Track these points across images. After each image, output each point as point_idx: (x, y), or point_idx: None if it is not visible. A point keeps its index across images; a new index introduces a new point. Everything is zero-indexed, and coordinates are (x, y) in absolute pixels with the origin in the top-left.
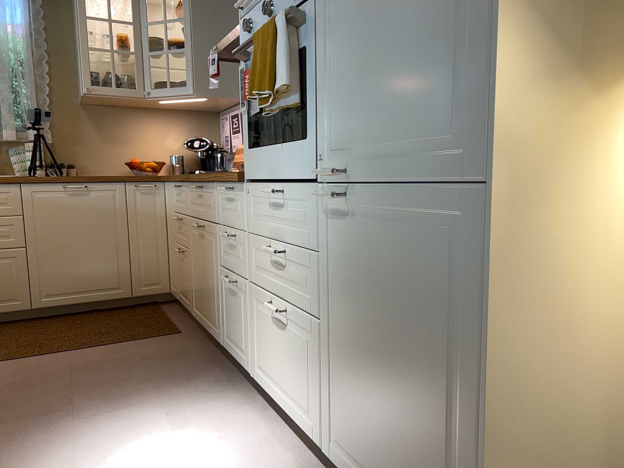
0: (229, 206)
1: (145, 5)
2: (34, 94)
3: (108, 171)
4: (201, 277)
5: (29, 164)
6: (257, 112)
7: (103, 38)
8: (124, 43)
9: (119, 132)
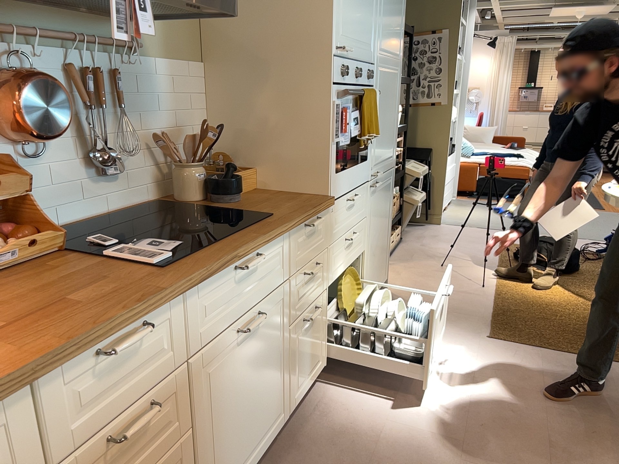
0: (308, 241)
1: None
2: None
3: None
4: (240, 412)
5: None
6: (344, 143)
7: None
8: None
9: None
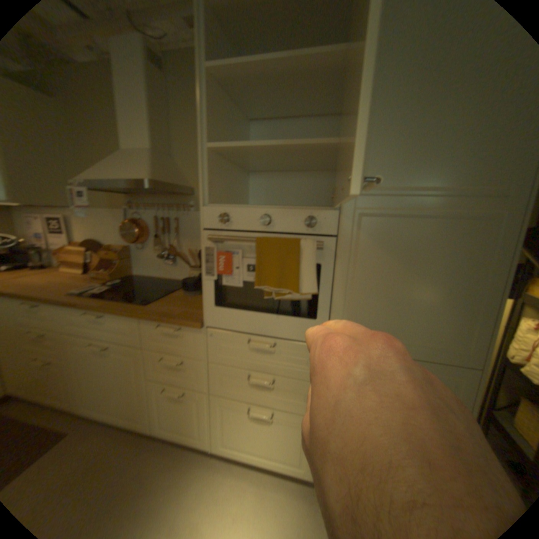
0: (166, 341)
1: None
2: None
3: None
4: (96, 388)
5: None
6: (230, 285)
7: None
8: None
9: None
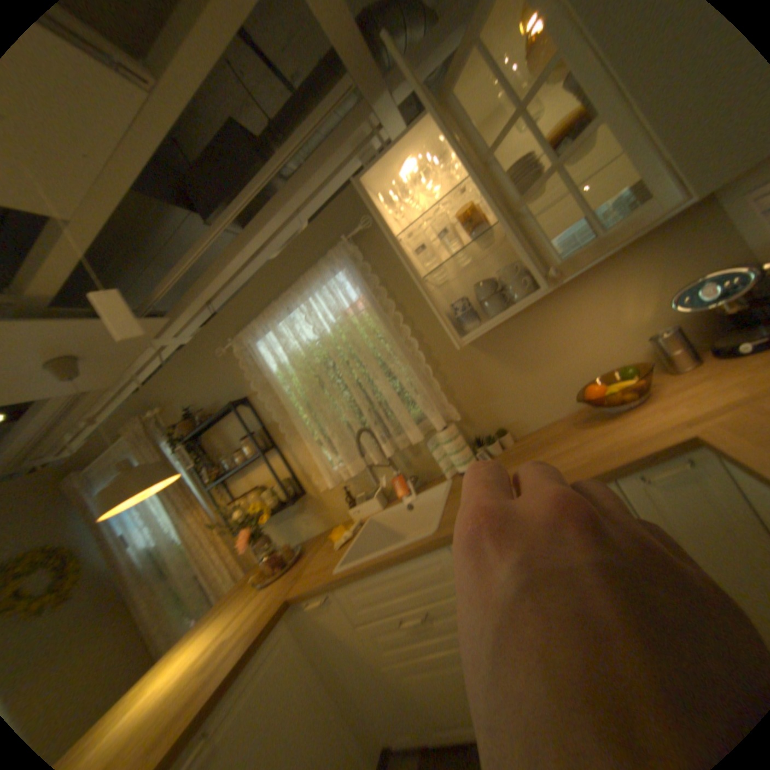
0: None
1: (469, 122)
2: (414, 369)
3: (554, 413)
4: None
5: (453, 459)
6: None
7: (441, 239)
8: (474, 222)
9: (539, 350)
